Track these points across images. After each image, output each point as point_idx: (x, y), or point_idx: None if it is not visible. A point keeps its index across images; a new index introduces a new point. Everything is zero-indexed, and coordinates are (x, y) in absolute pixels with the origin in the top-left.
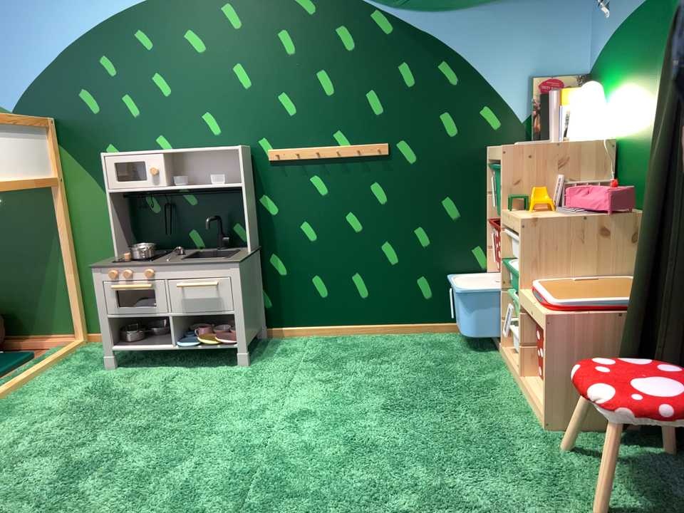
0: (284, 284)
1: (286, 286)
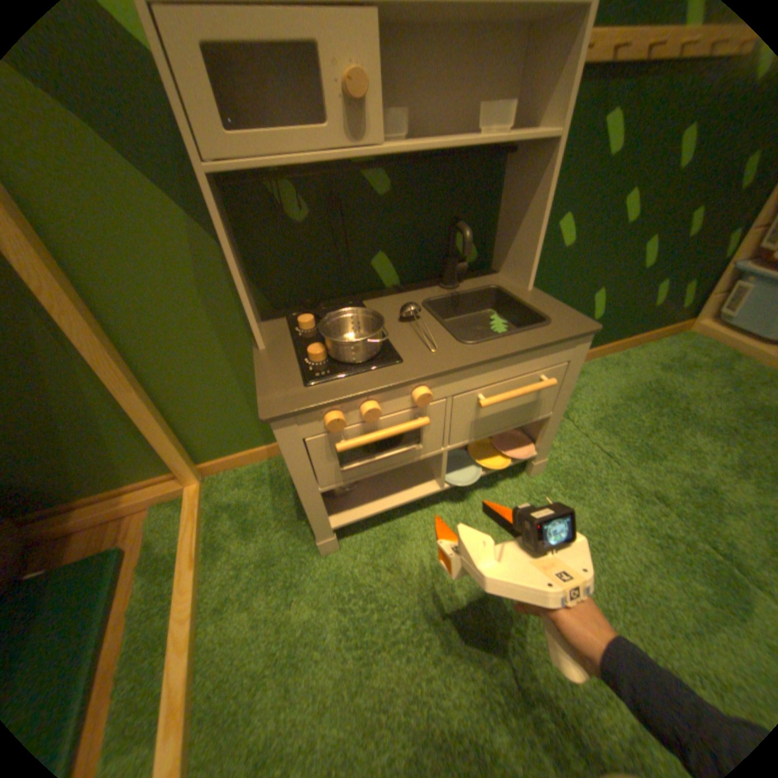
0: None
1: None
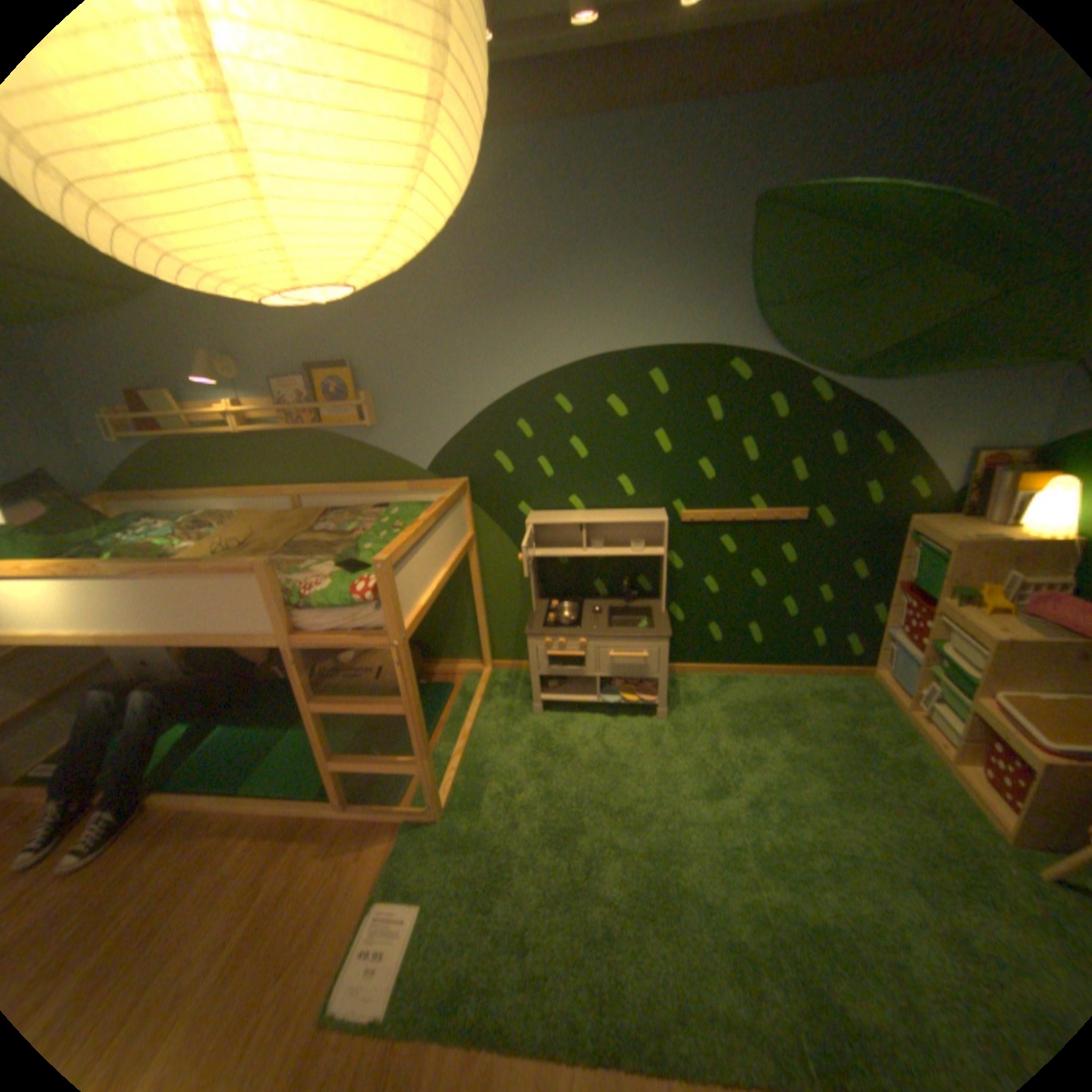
0: (681, 630)
1: (682, 631)
